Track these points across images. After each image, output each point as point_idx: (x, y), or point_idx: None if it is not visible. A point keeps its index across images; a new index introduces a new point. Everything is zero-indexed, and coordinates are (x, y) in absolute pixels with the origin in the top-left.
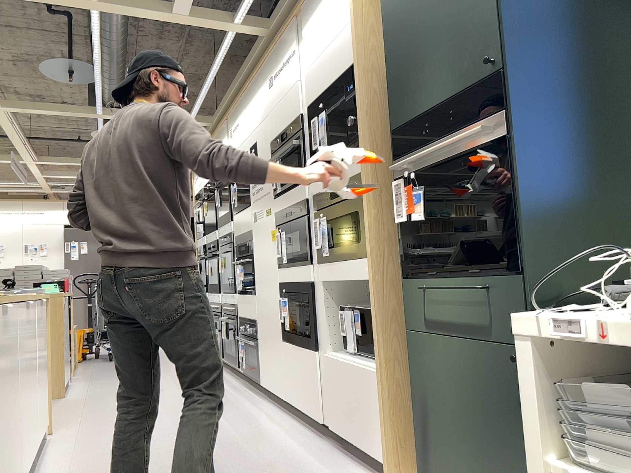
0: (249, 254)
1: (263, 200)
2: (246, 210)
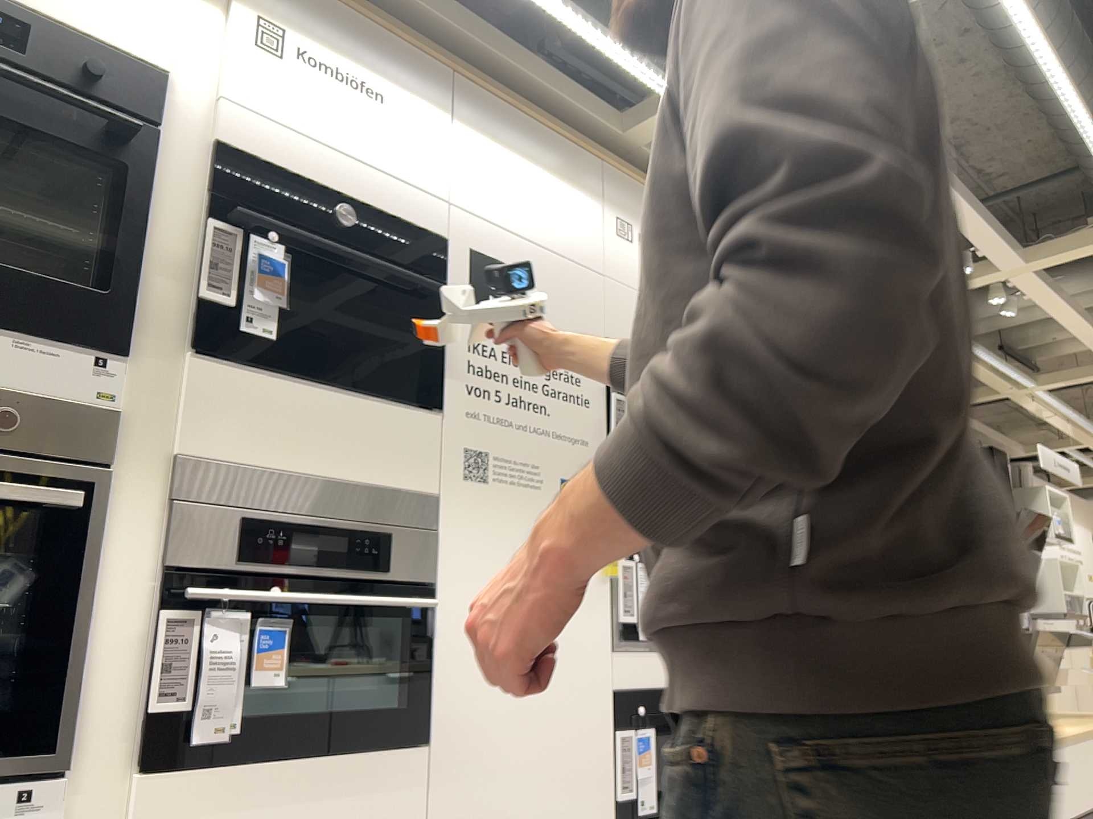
0: (390, 580)
1: (550, 447)
2: (403, 415)
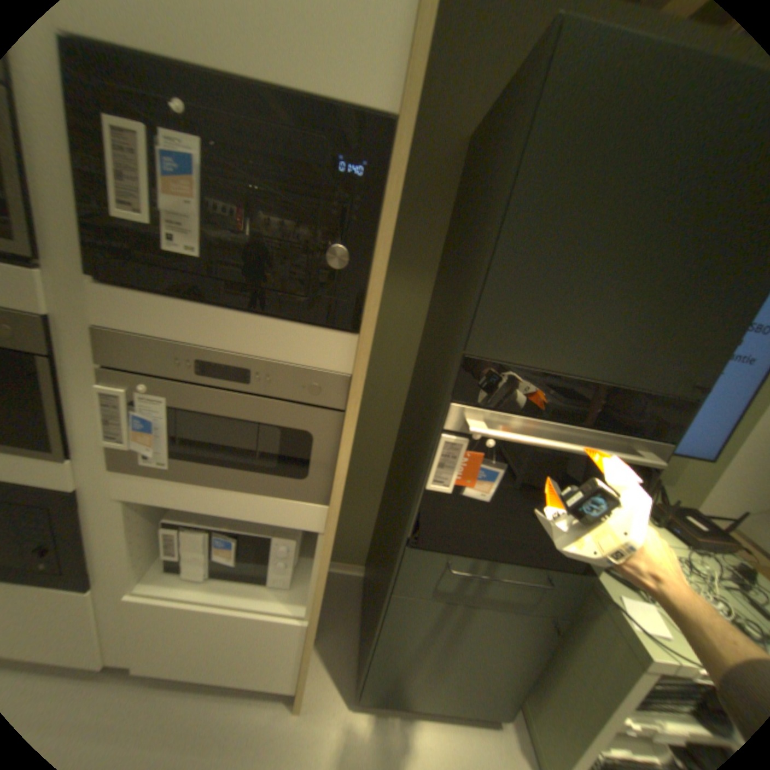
0: None
1: None
2: None
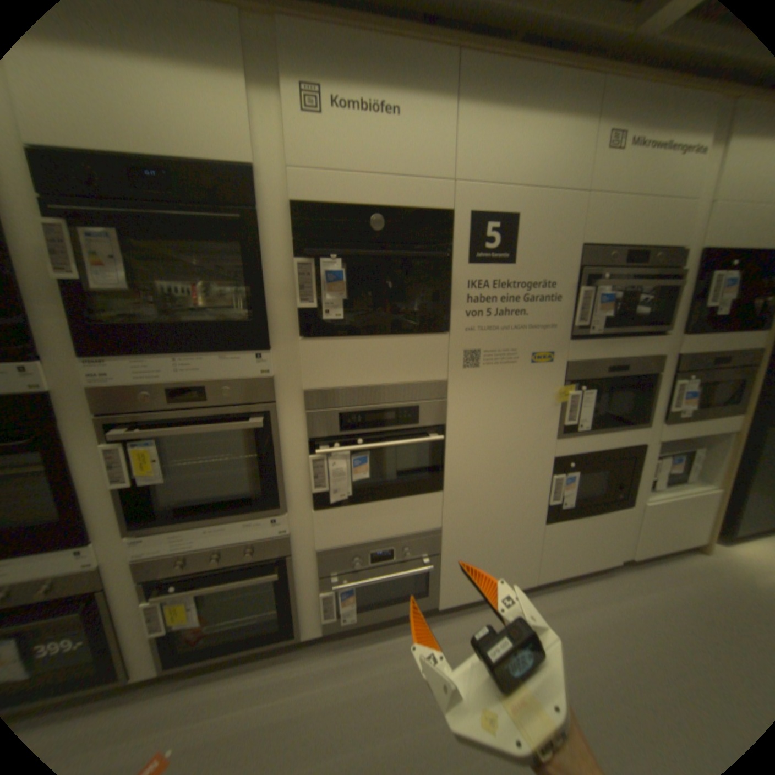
0: (419, 426)
1: (524, 336)
2: (422, 341)
